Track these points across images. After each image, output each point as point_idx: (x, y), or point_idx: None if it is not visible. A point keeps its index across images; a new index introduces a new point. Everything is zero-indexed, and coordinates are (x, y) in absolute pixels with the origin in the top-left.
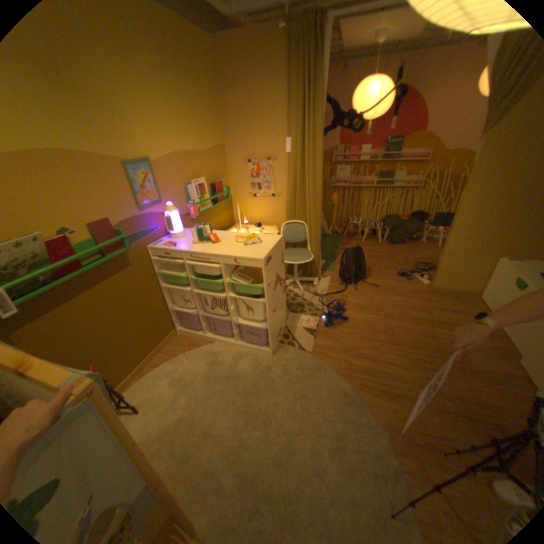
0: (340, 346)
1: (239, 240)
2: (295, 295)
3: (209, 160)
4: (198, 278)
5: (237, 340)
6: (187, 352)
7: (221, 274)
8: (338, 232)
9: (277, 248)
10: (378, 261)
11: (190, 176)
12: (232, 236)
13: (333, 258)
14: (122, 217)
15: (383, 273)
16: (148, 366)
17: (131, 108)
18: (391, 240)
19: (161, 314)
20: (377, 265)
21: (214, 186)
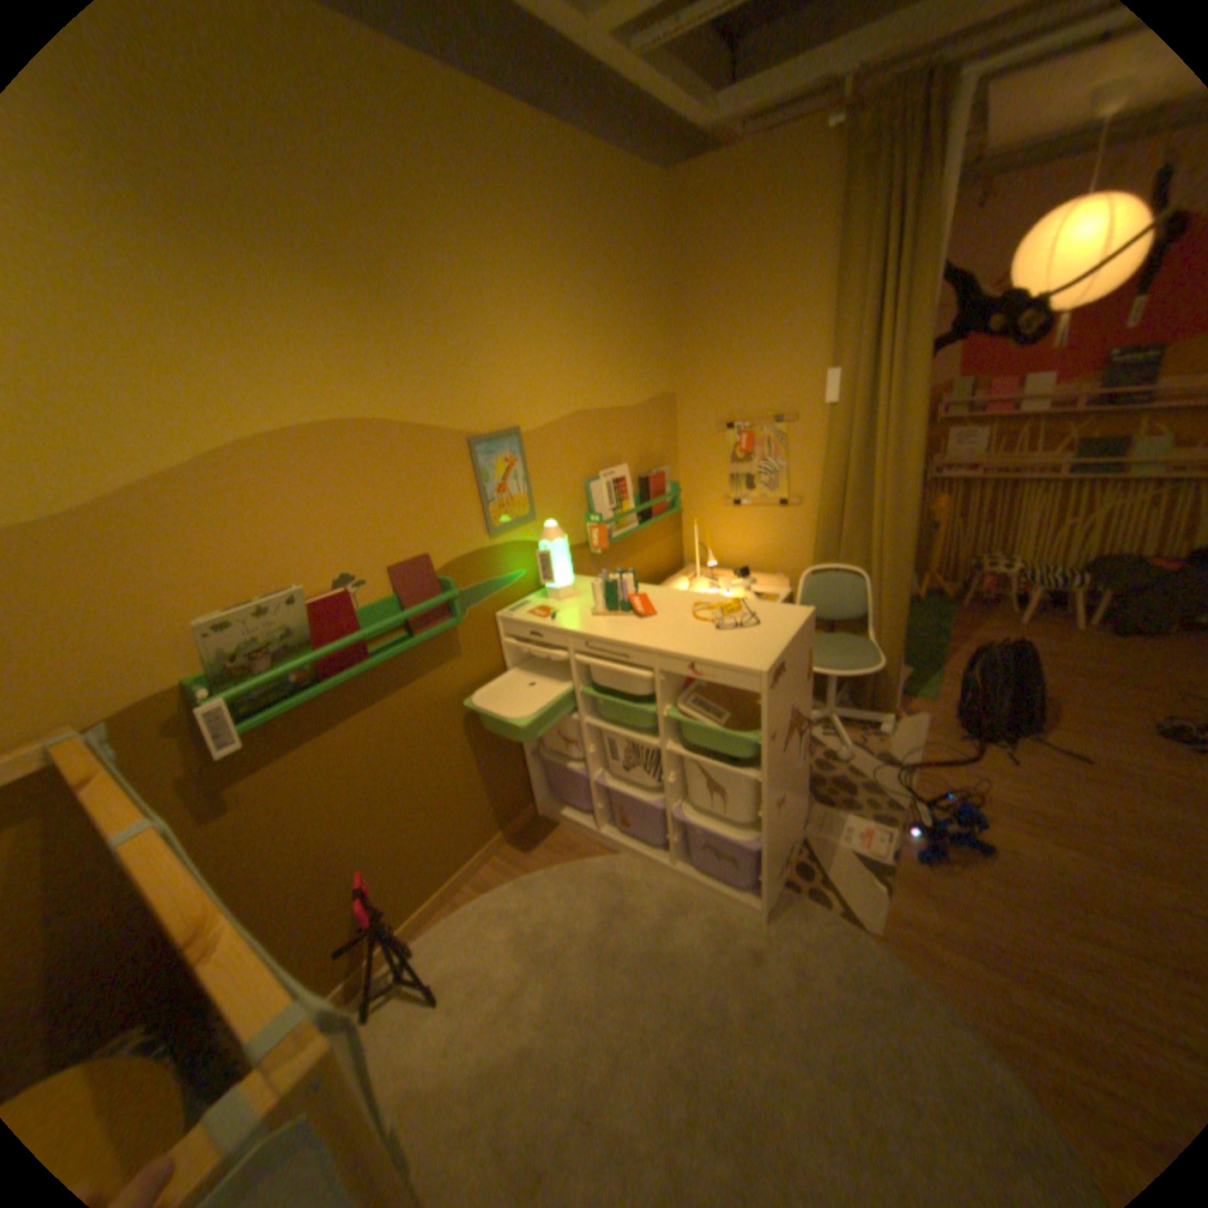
0: (977, 937)
1: (702, 613)
2: (831, 758)
3: (641, 427)
4: (597, 694)
5: (677, 859)
6: (556, 867)
7: (653, 693)
8: (947, 593)
9: (801, 640)
10: (1083, 683)
11: (600, 461)
12: (686, 601)
13: (938, 663)
14: (456, 552)
15: (1104, 724)
16: (469, 883)
17: (499, 330)
18: (1120, 623)
19: (509, 766)
20: (1079, 696)
21: (648, 482)
